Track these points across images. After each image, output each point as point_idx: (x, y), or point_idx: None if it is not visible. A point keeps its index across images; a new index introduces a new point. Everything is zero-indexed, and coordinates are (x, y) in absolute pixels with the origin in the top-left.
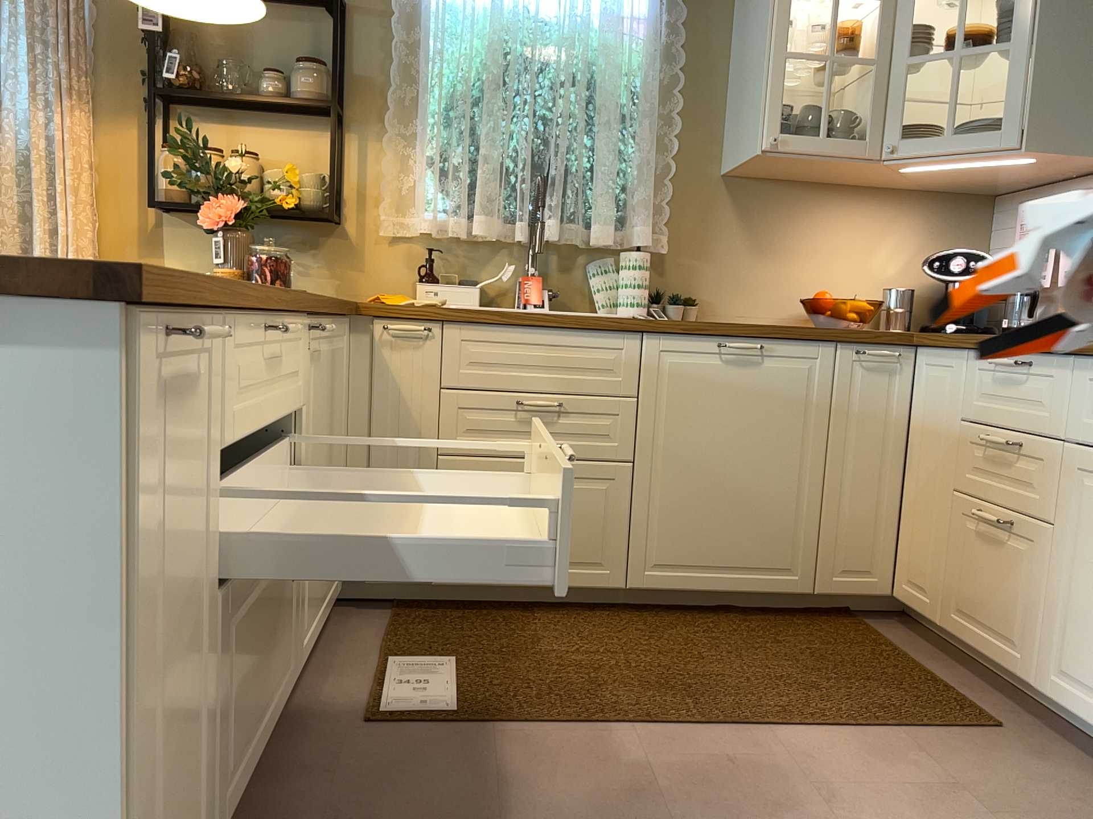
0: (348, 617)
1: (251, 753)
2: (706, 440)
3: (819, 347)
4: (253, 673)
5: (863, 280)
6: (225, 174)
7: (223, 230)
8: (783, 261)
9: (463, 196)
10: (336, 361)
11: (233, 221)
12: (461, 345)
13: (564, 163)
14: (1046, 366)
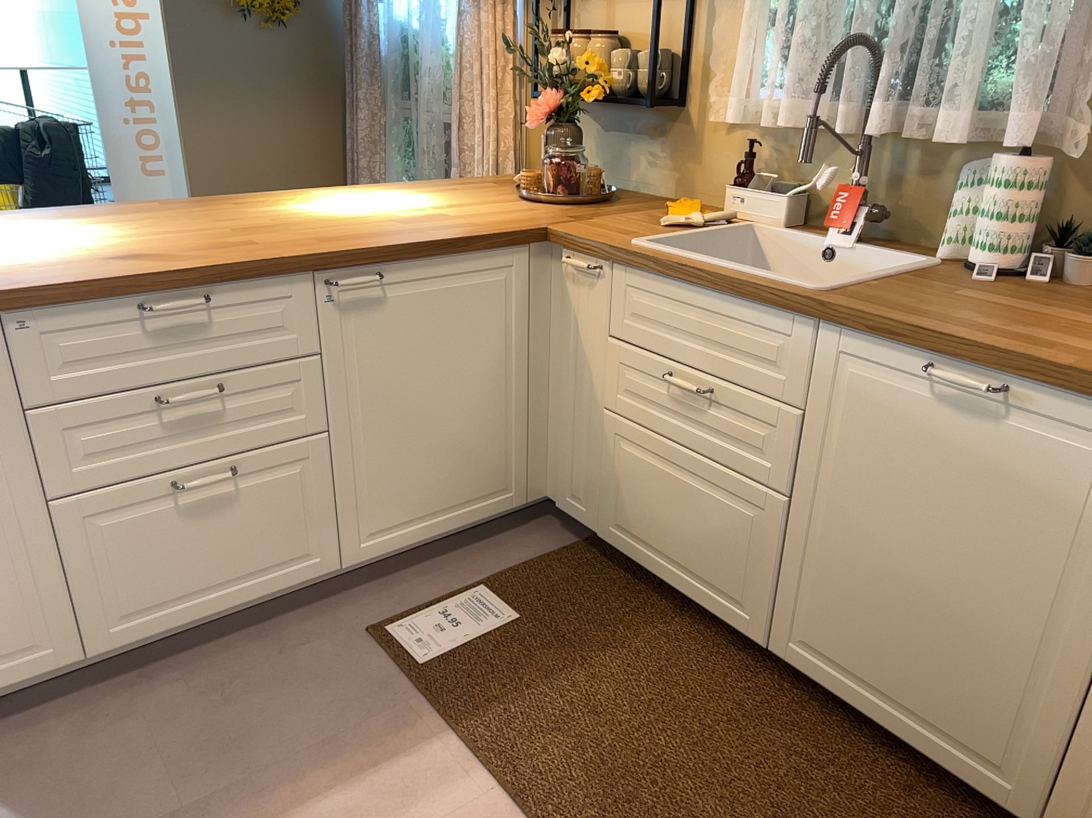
0: (539, 530)
1: (204, 607)
2: (887, 507)
3: None
4: (195, 555)
5: None
6: (547, 68)
7: (552, 125)
8: None
9: (786, 72)
10: (475, 295)
11: (551, 117)
12: (628, 291)
13: (937, 5)
14: None
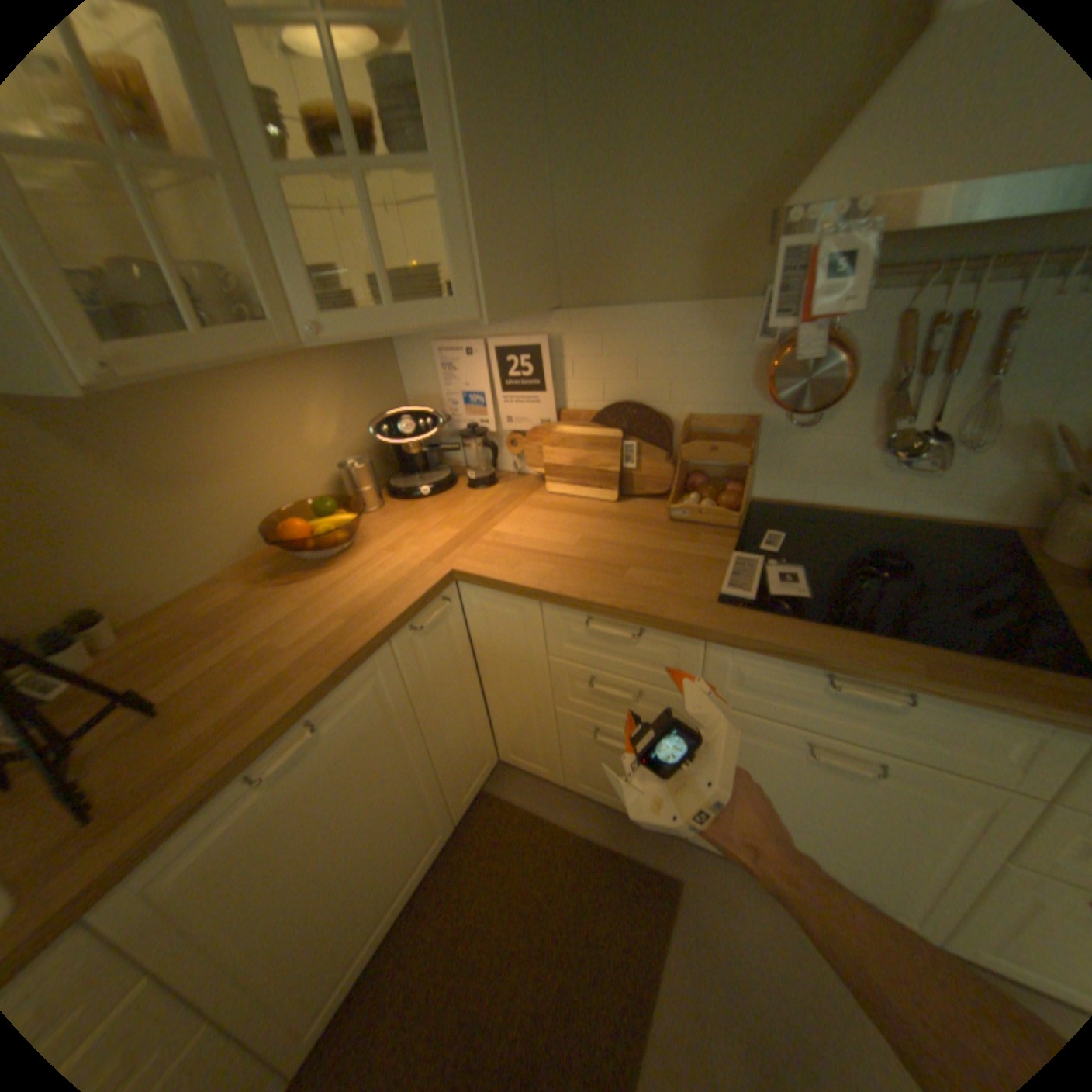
0: None
1: None
2: (296, 875)
3: (374, 659)
4: None
5: (307, 463)
6: None
7: None
8: (201, 488)
9: None
10: None
11: None
12: None
13: None
14: (663, 635)
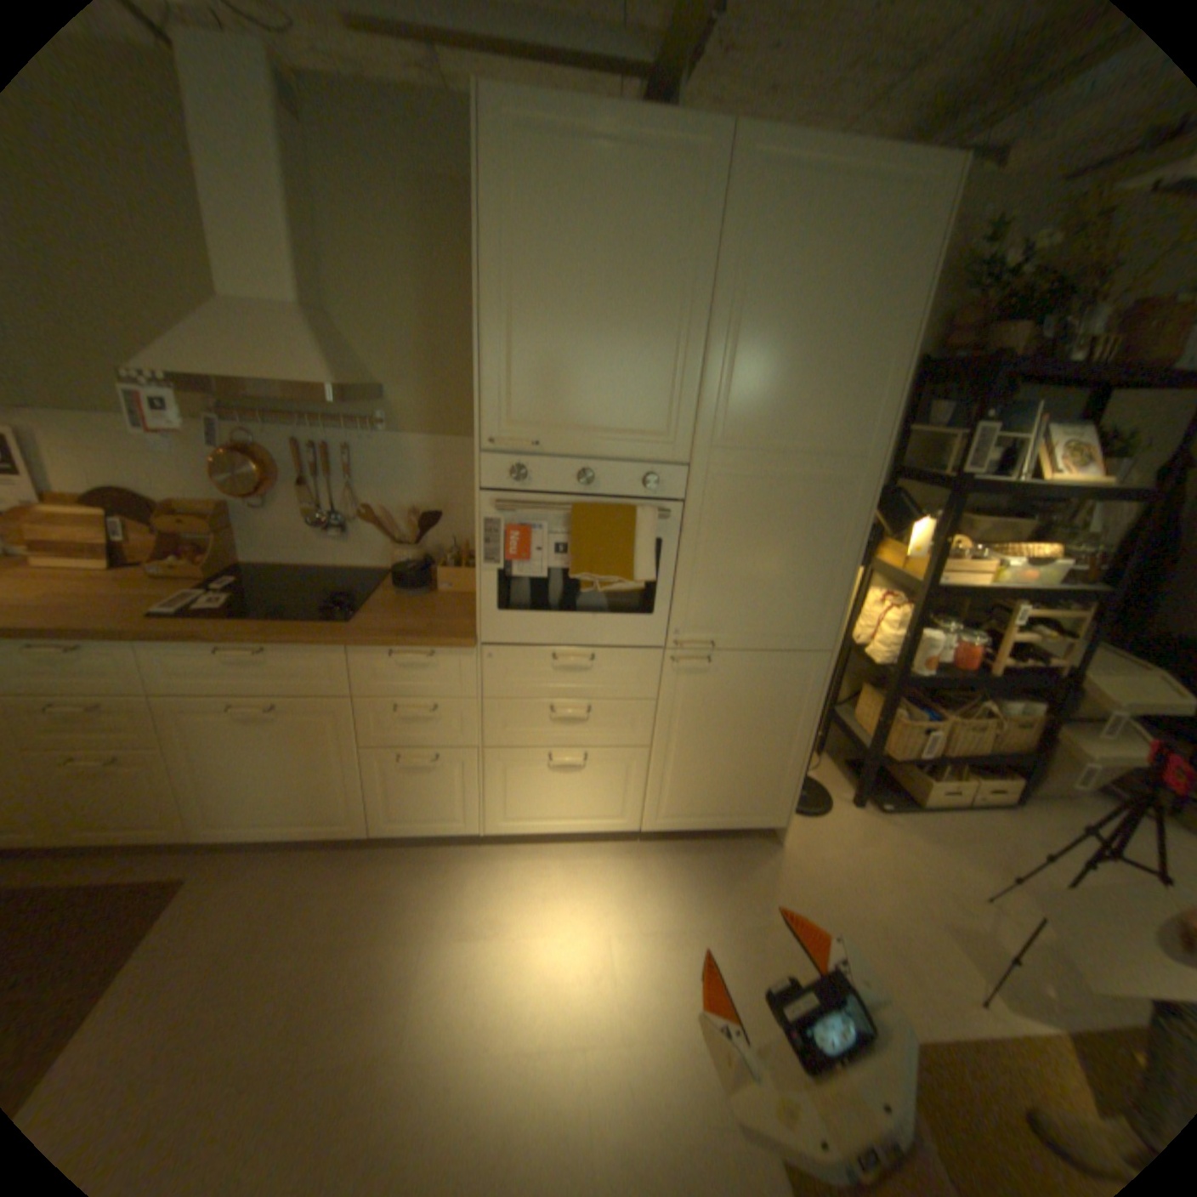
0: None
1: None
2: None
3: None
4: None
5: None
6: None
7: None
8: None
9: None
10: None
11: None
12: None
13: None
14: (98, 649)
